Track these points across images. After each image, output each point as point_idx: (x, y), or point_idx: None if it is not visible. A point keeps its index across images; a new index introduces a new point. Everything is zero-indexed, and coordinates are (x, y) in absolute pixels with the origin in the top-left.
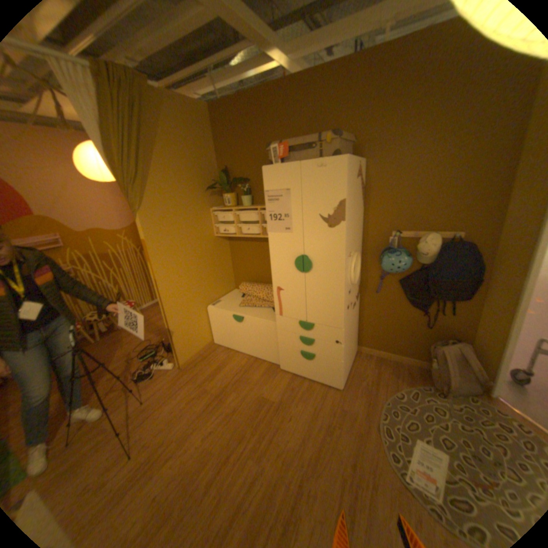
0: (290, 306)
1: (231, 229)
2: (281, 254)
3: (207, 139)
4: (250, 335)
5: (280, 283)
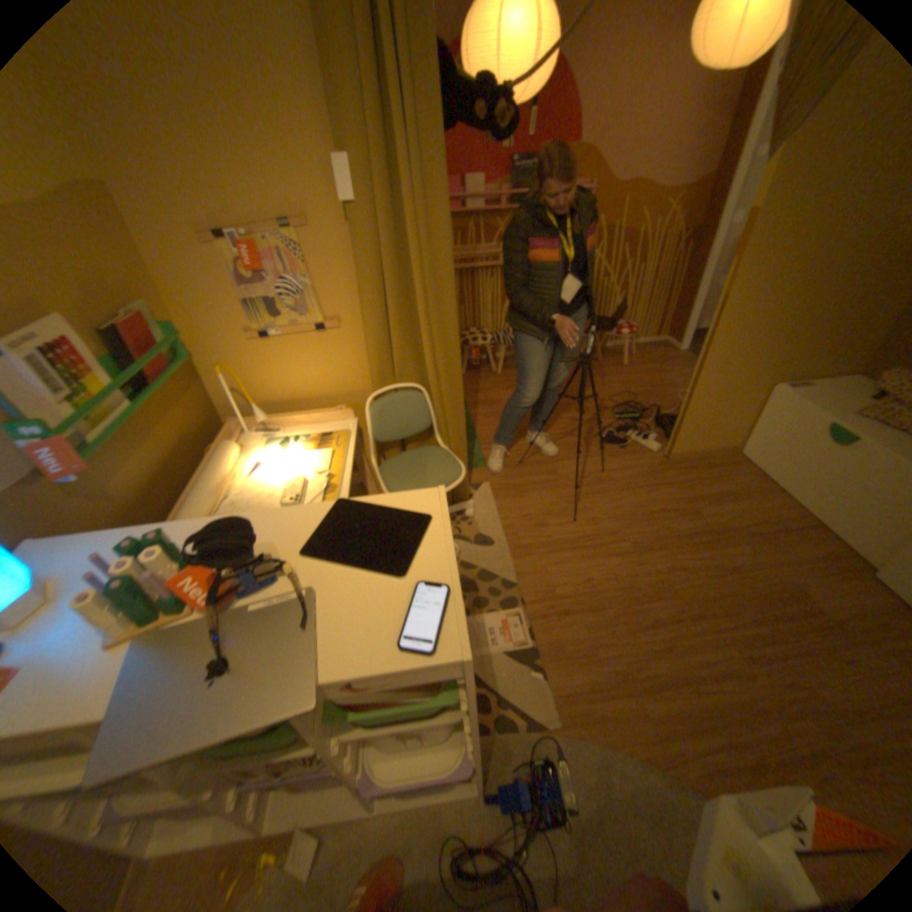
0: None
1: None
2: None
3: None
4: (847, 478)
5: None
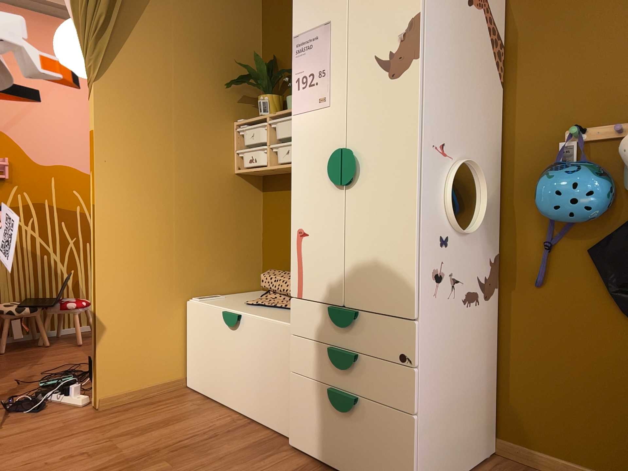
0: (316, 272)
1: (260, 156)
2: (310, 153)
3: (253, 16)
4: (247, 359)
5: (304, 219)
